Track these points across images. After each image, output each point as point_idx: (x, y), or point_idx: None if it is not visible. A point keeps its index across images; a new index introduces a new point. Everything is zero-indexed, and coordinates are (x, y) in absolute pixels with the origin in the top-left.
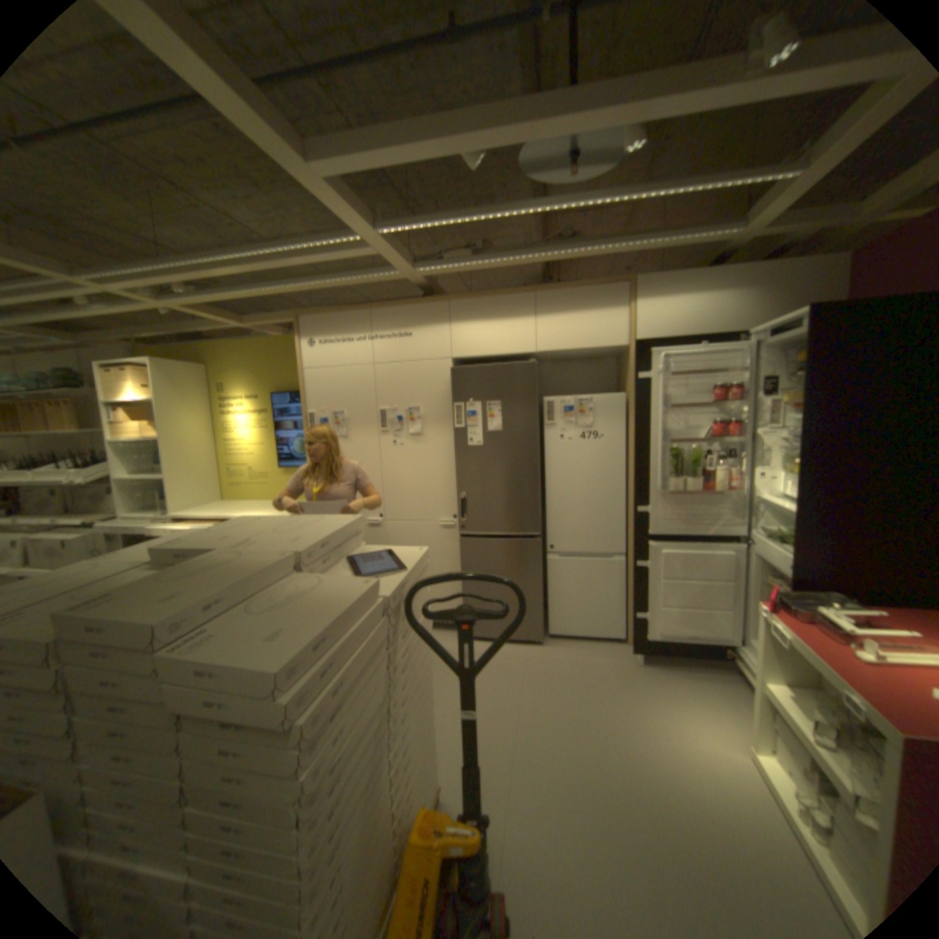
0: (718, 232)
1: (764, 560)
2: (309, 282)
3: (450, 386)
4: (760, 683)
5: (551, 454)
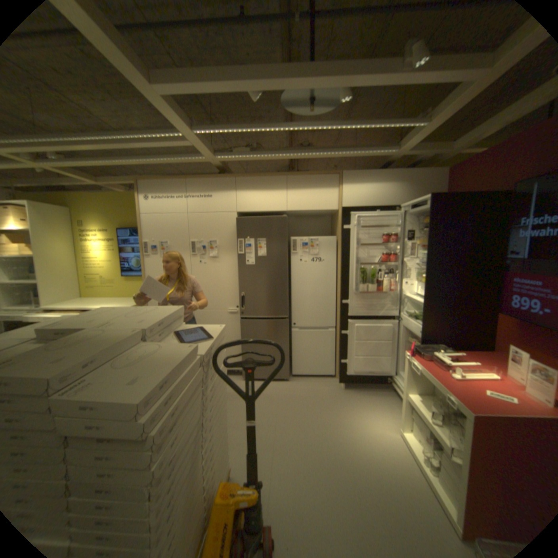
0: (386, 151)
1: (407, 328)
2: (146, 159)
3: (236, 228)
4: (404, 394)
5: (295, 270)
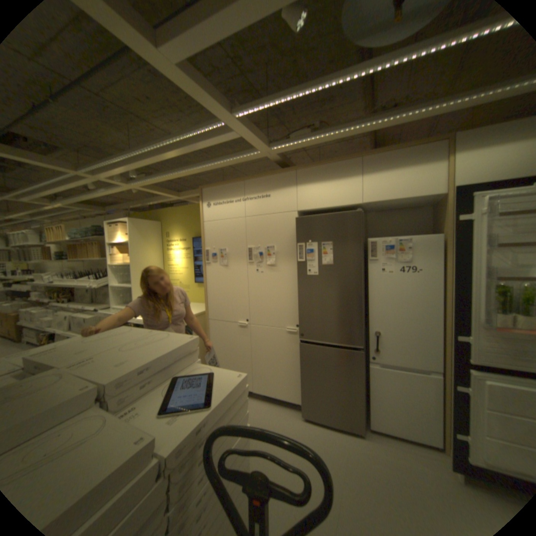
0: None
1: None
2: (204, 164)
3: (296, 230)
4: None
5: (374, 282)
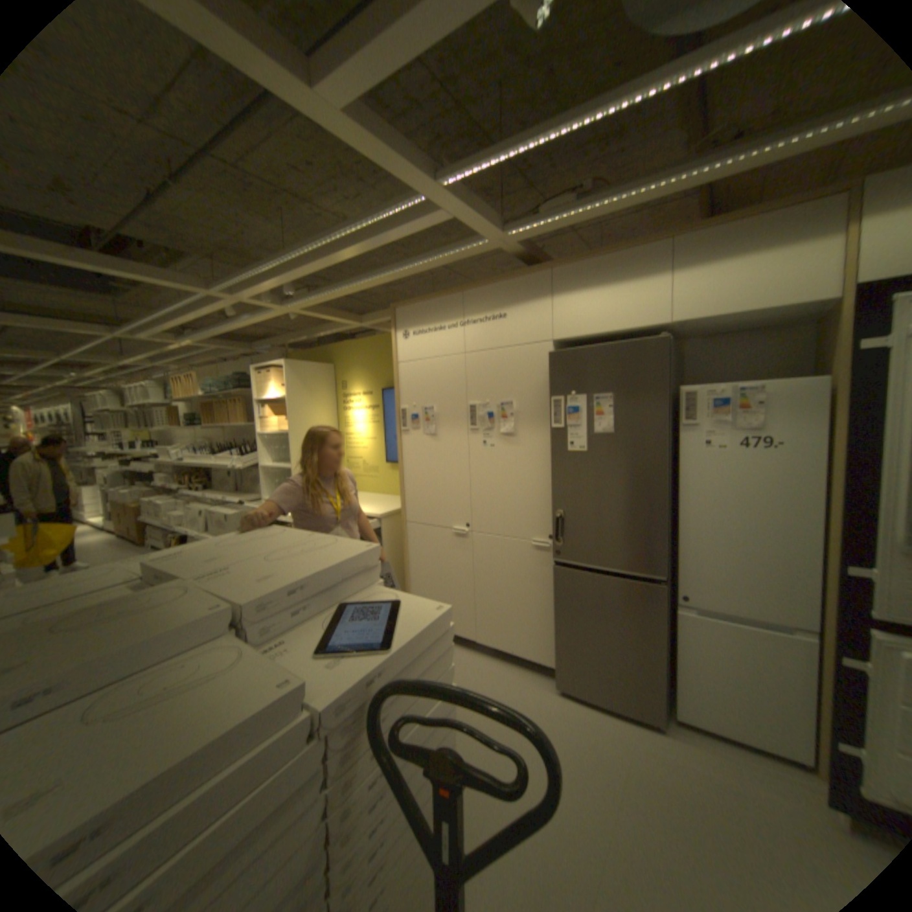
0: None
1: None
2: (397, 268)
3: (550, 374)
4: None
5: (690, 466)
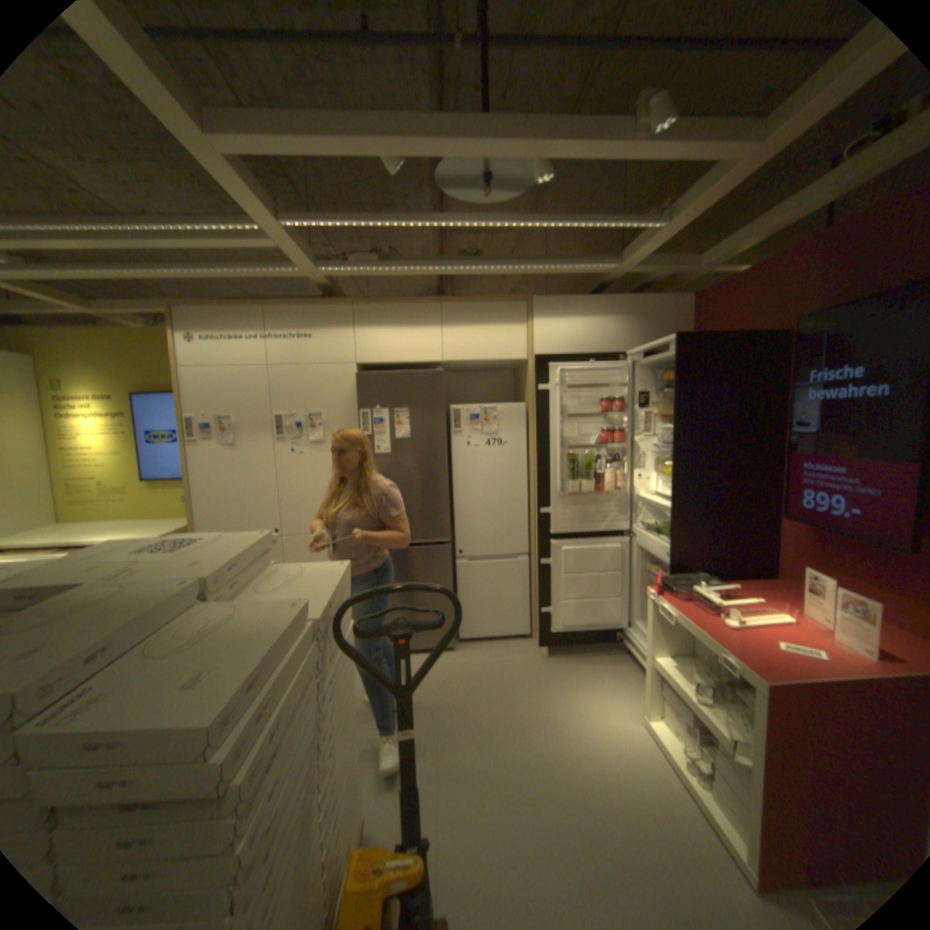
0: (600, 265)
1: (644, 549)
2: (189, 269)
3: (355, 391)
4: (645, 658)
5: (459, 460)
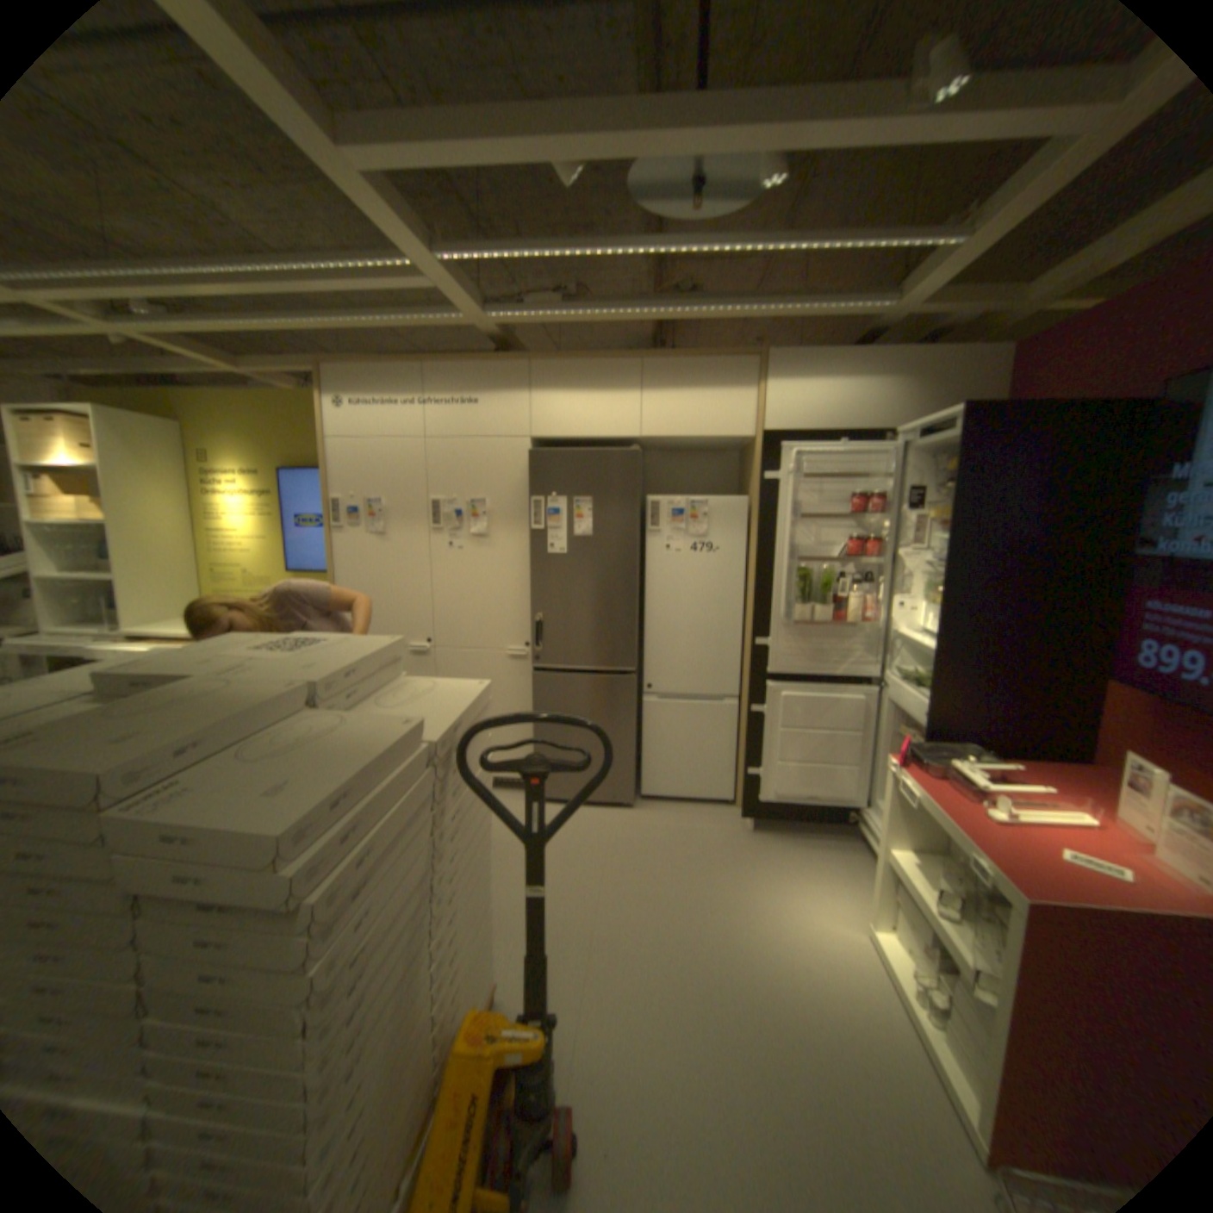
0: (868, 303)
1: (898, 706)
2: (337, 318)
3: (527, 474)
4: (884, 850)
5: (654, 568)
